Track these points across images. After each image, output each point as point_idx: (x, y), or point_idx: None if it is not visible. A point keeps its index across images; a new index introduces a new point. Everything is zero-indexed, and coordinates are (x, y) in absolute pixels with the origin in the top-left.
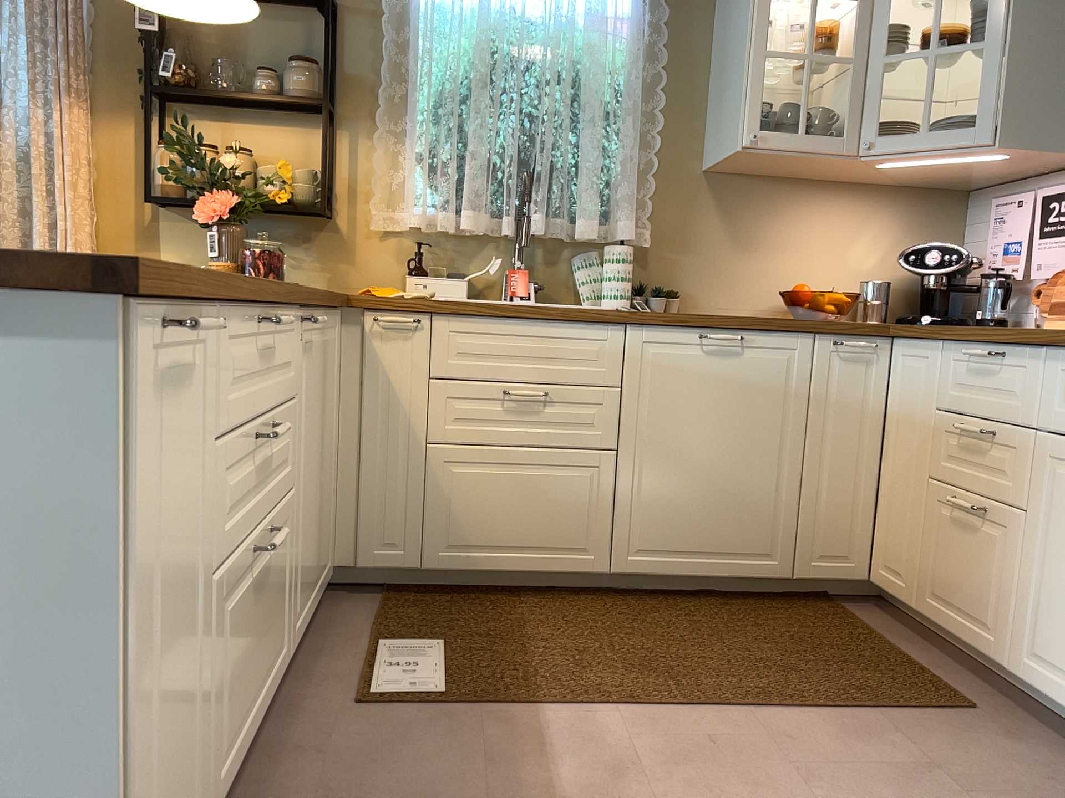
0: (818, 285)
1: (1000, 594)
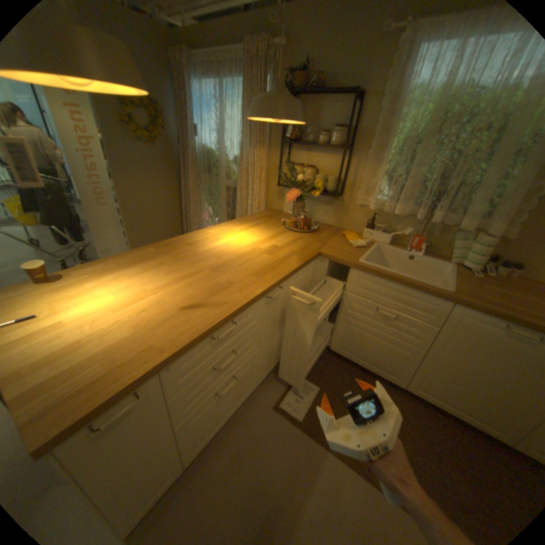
0: None
1: None
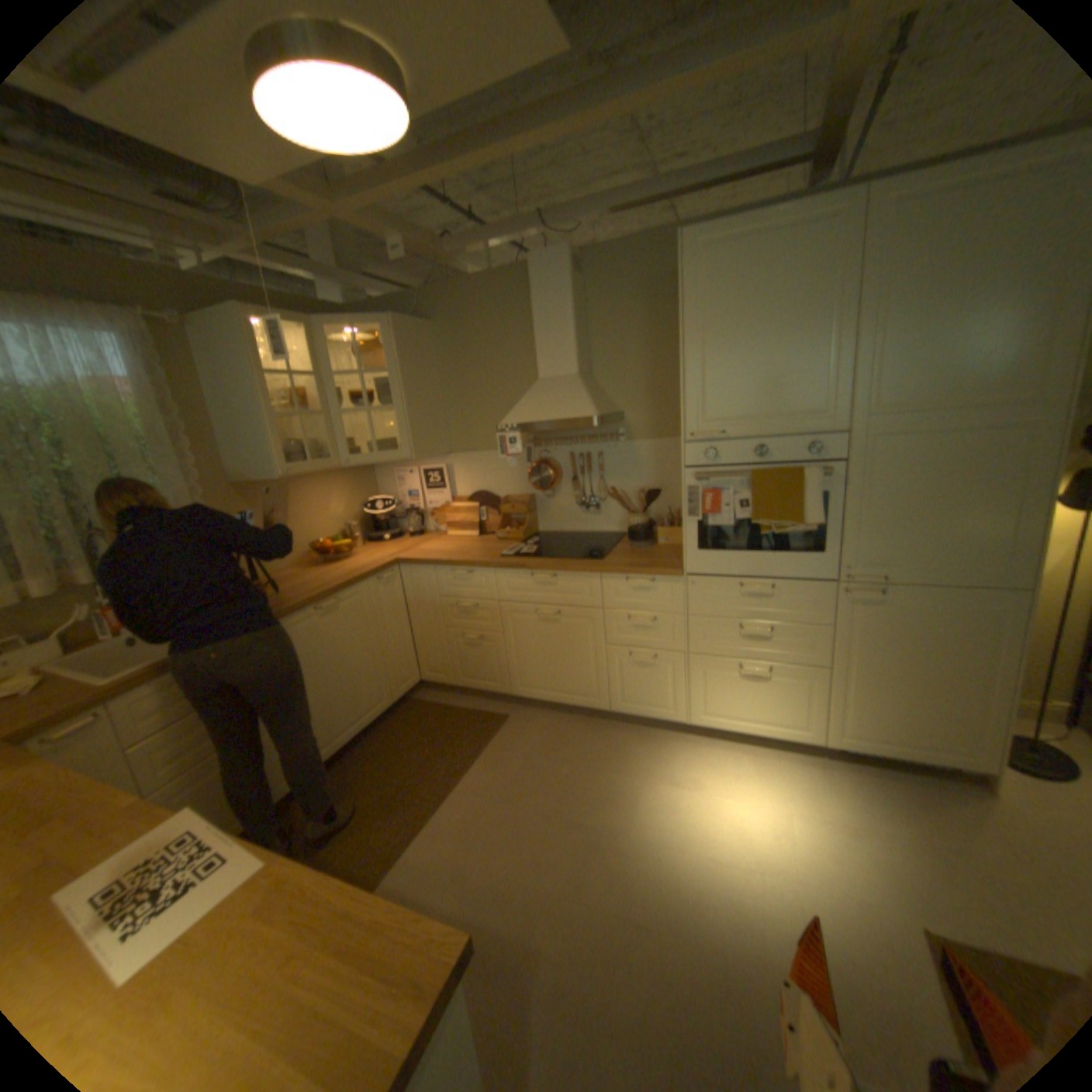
0: (319, 534)
1: (498, 668)
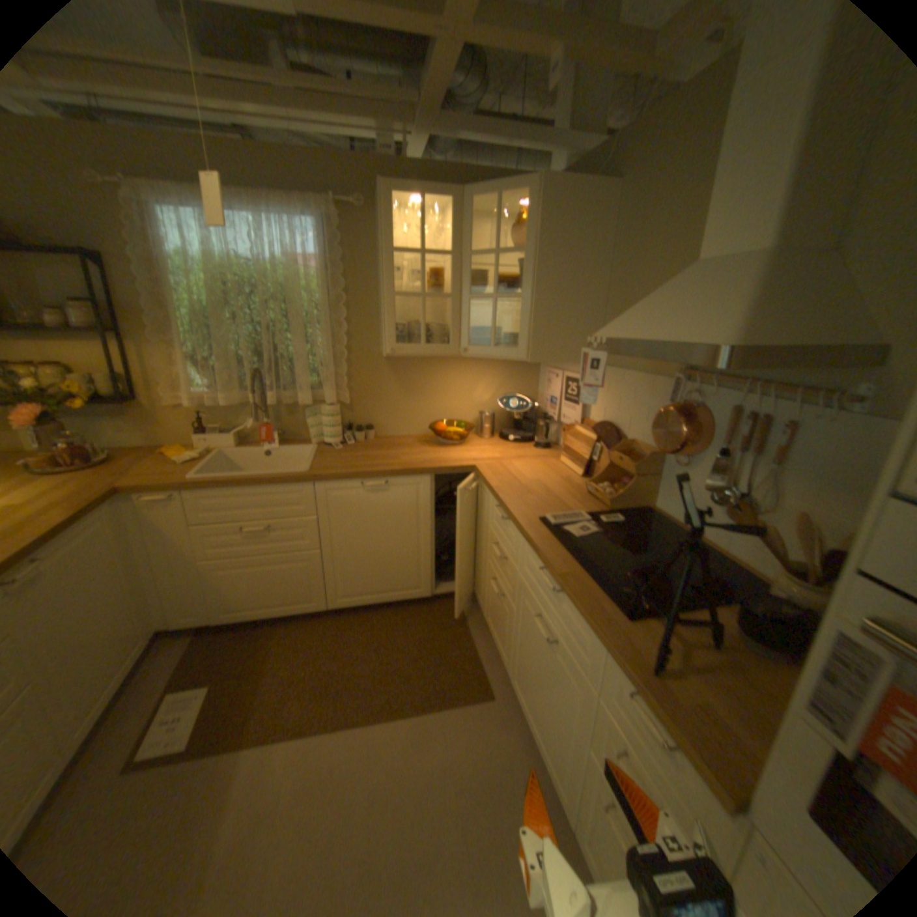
0: (456, 413)
1: (508, 640)
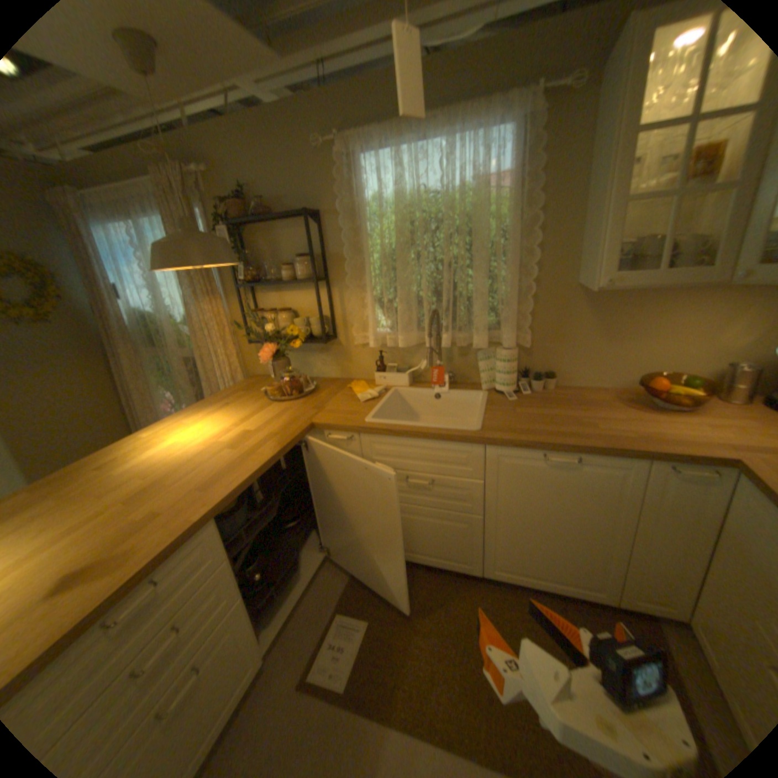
0: (684, 363)
1: None
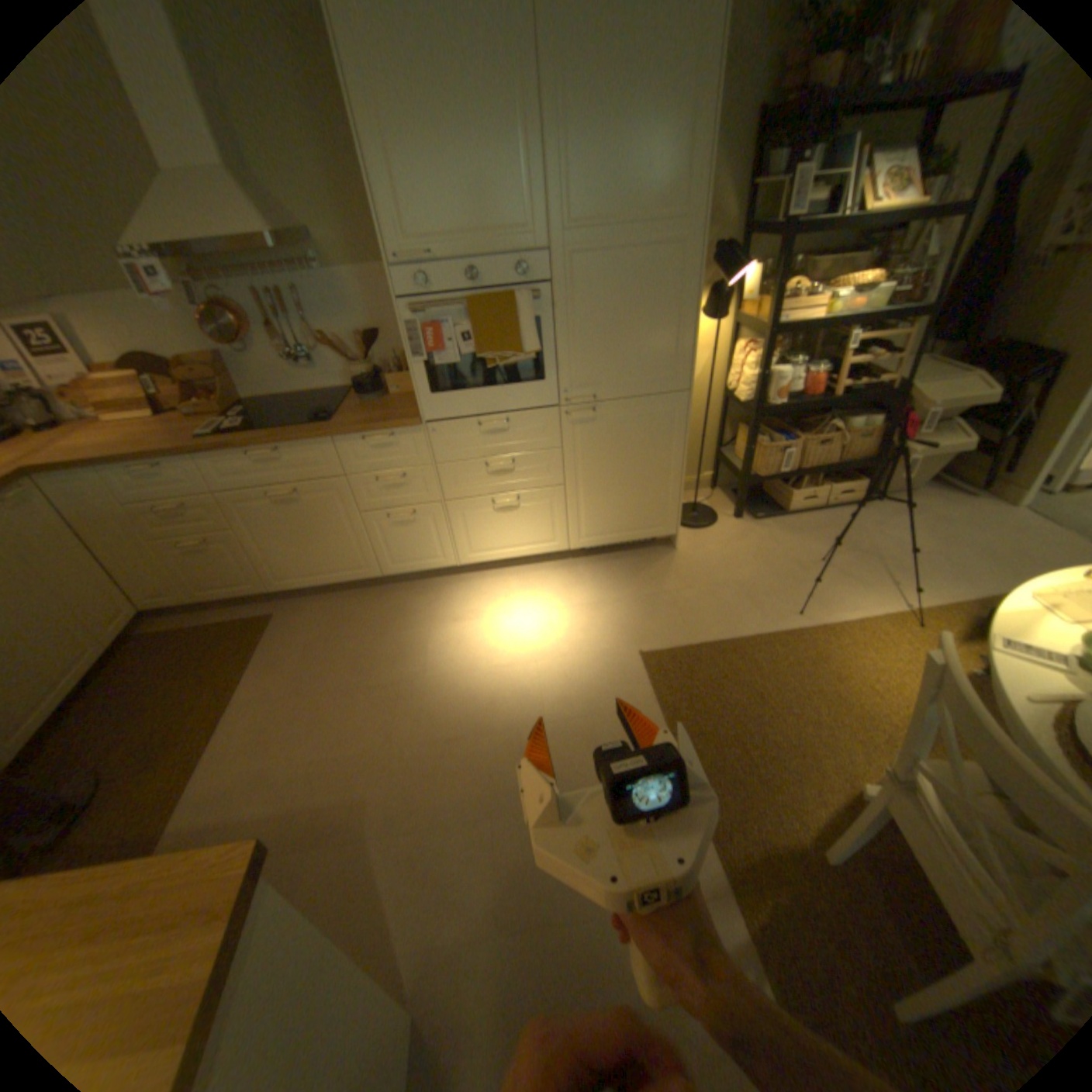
0: None
1: (239, 569)
